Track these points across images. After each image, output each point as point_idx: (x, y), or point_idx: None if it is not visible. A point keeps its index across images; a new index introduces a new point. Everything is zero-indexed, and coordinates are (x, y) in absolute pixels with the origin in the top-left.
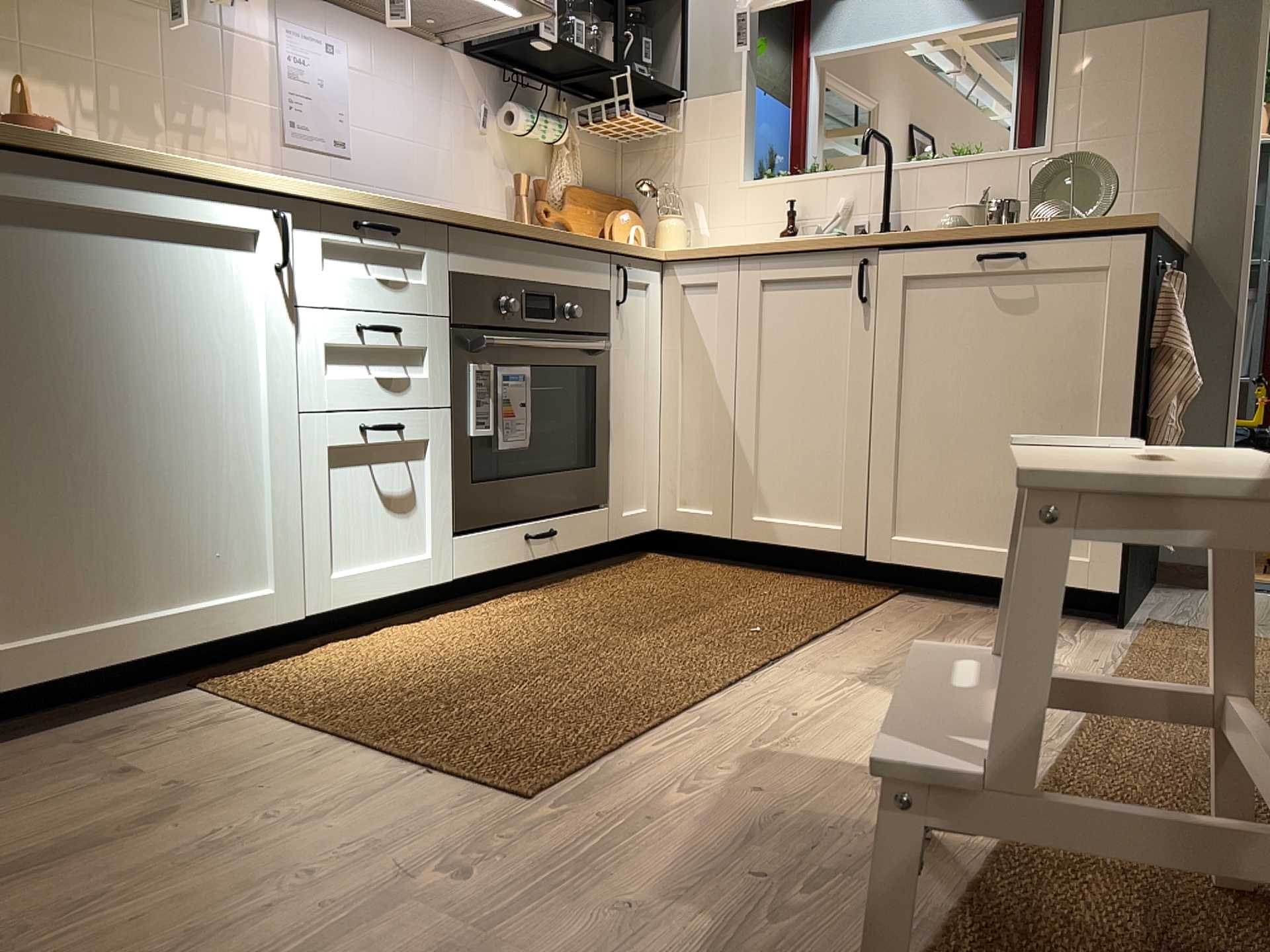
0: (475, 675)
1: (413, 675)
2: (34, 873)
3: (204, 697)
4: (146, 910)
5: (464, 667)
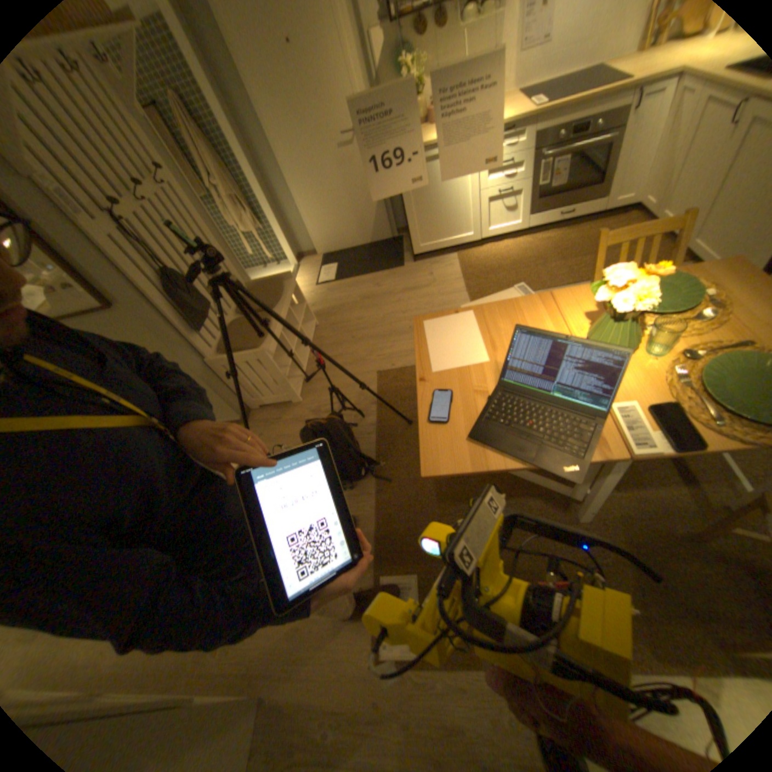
0: (504, 265)
1: (493, 261)
2: (412, 290)
3: (455, 256)
4: (417, 301)
5: (505, 261)
